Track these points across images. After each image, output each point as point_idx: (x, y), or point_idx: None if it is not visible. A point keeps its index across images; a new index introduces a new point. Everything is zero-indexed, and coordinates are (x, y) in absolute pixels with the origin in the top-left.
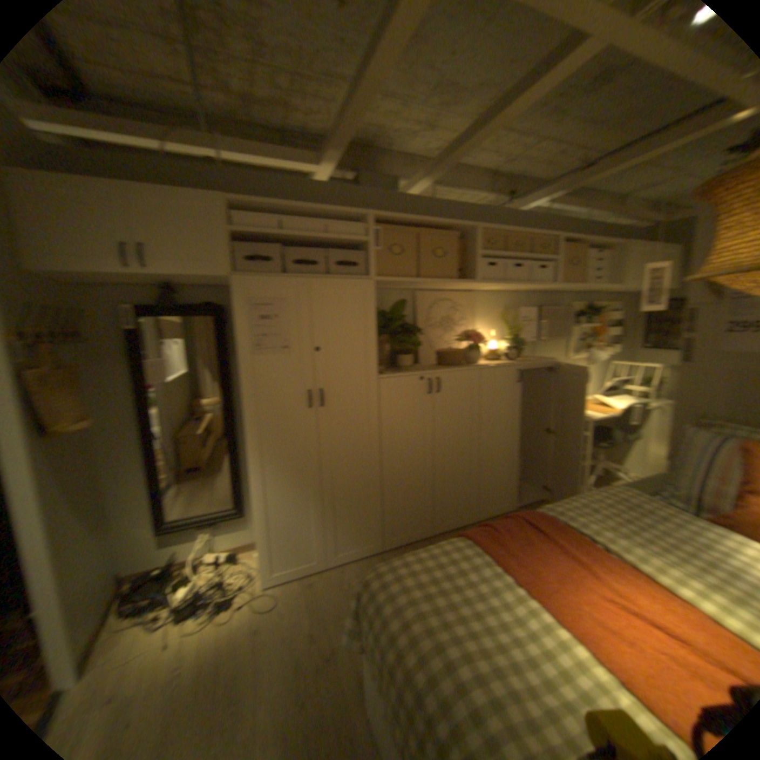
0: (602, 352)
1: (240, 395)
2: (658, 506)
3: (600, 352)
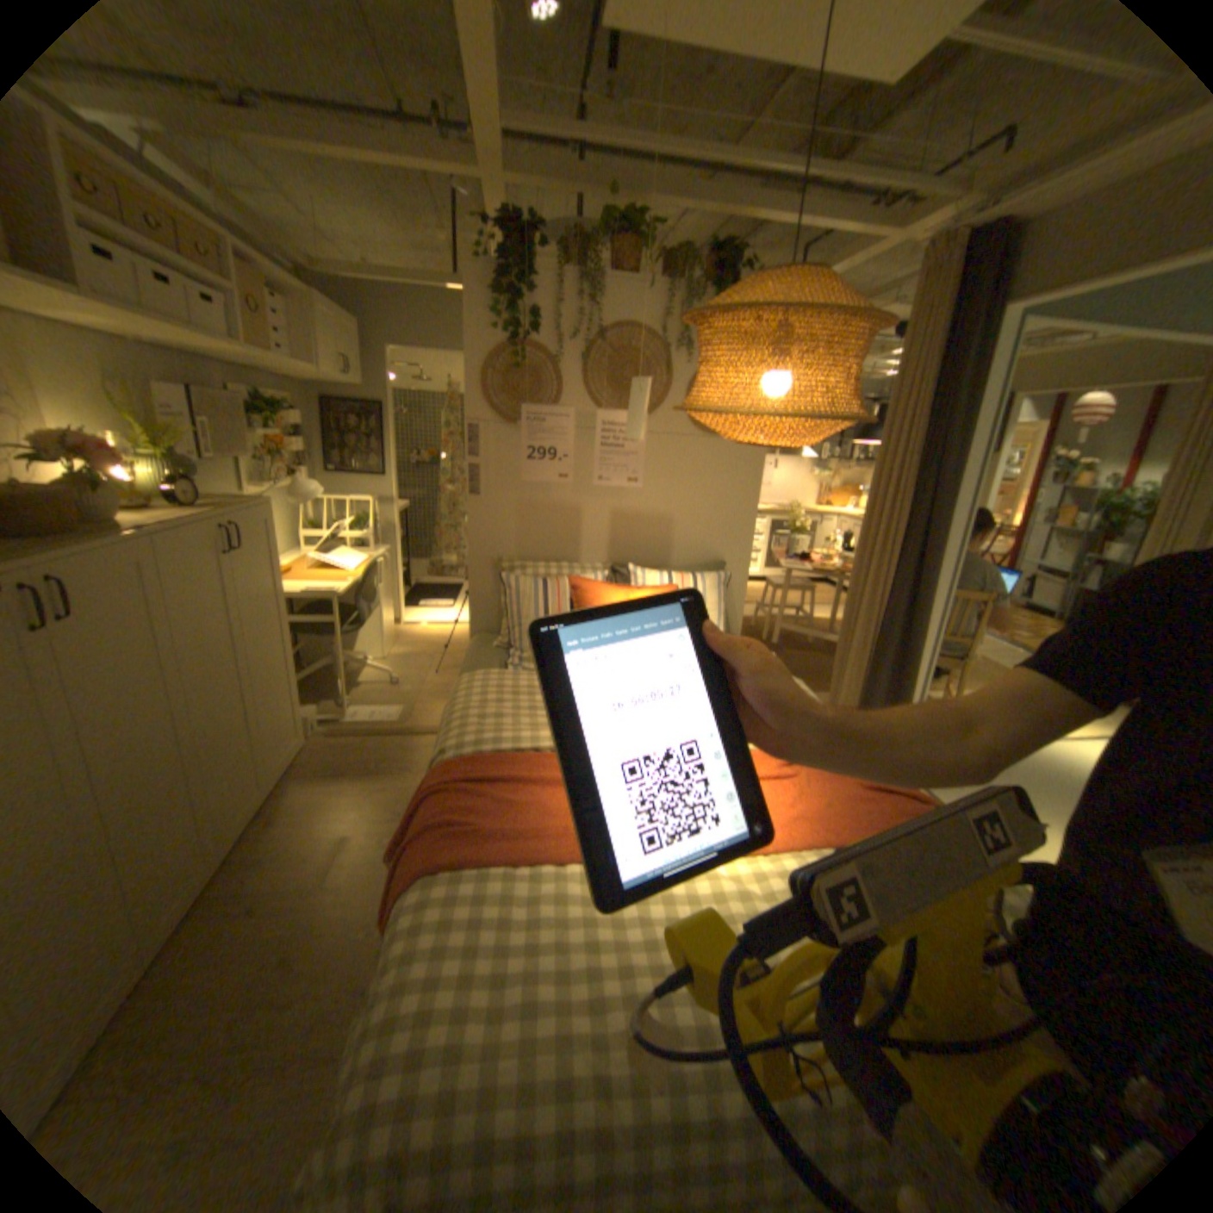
0: (288, 478)
1: None
2: (526, 676)
3: (287, 479)
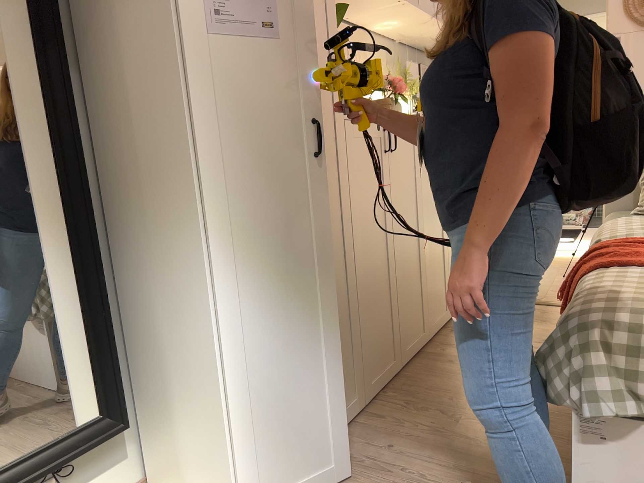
0: None
1: (194, 116)
2: None
3: None
